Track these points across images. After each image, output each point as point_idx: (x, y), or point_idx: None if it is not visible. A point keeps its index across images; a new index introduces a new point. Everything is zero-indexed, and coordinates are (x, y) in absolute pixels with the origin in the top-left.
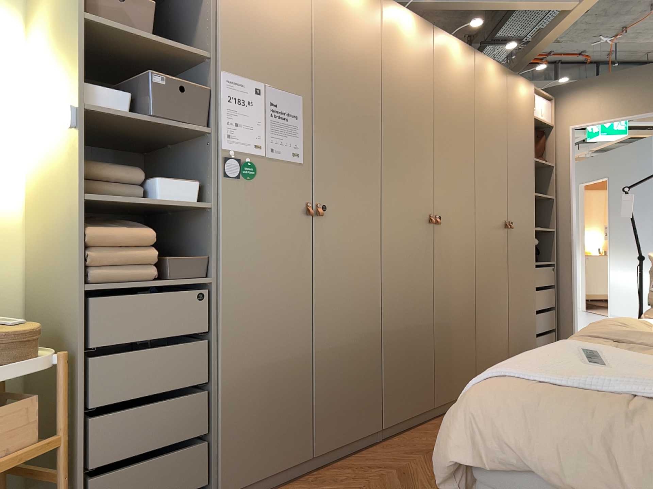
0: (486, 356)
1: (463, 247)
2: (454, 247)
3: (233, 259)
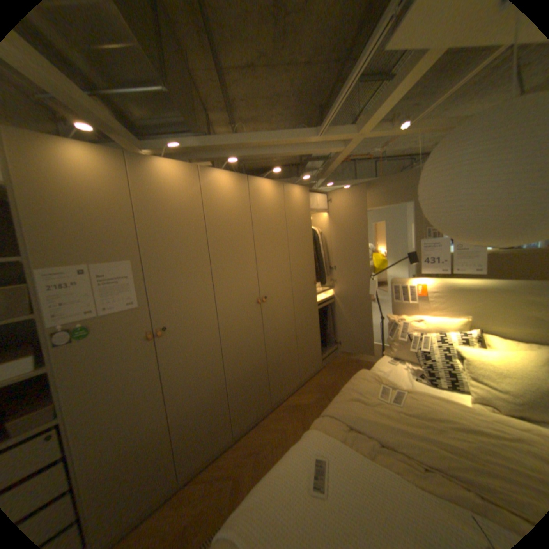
0: (305, 362)
1: (283, 308)
2: (277, 311)
3: (78, 399)
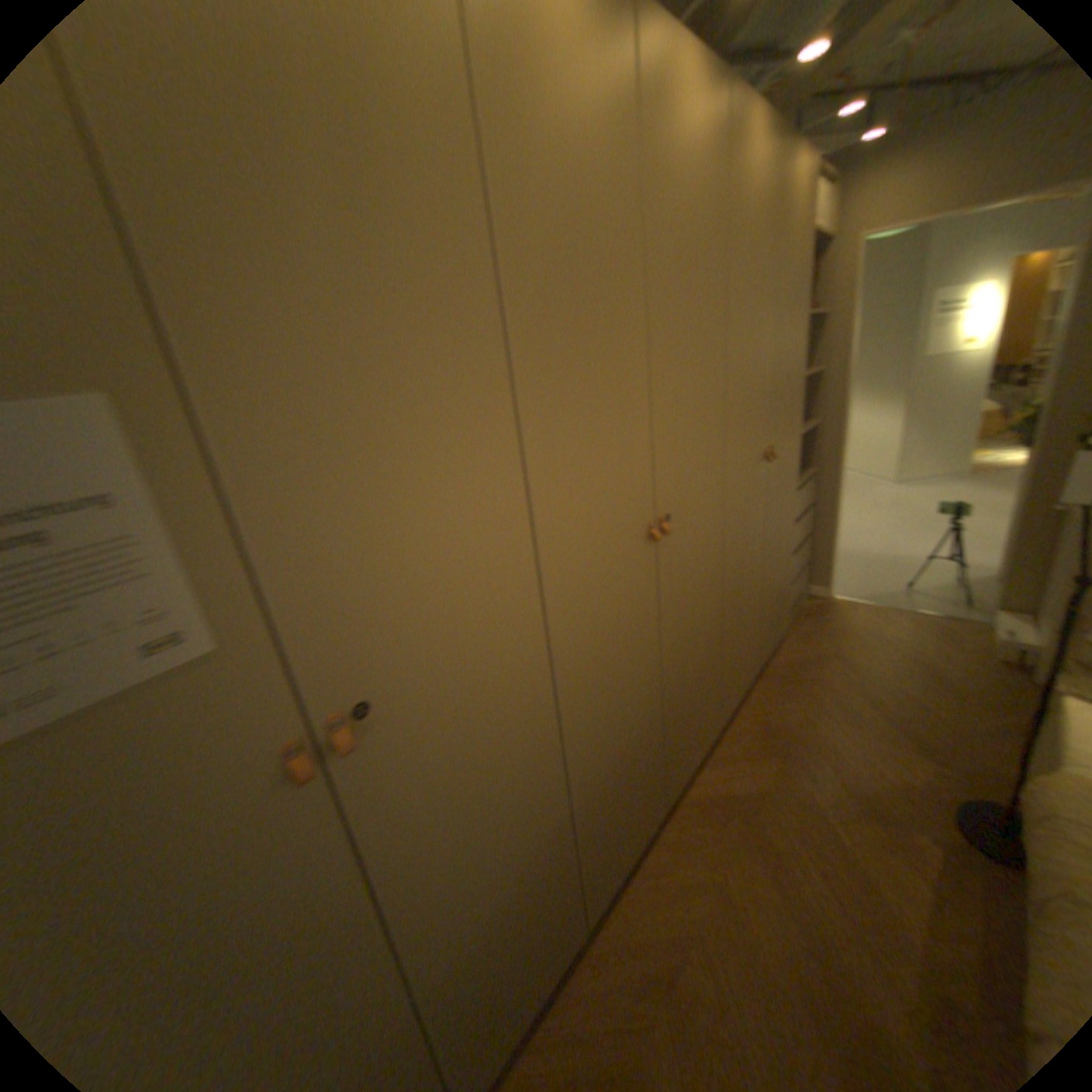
0: (733, 678)
1: (704, 545)
2: (691, 555)
3: None
